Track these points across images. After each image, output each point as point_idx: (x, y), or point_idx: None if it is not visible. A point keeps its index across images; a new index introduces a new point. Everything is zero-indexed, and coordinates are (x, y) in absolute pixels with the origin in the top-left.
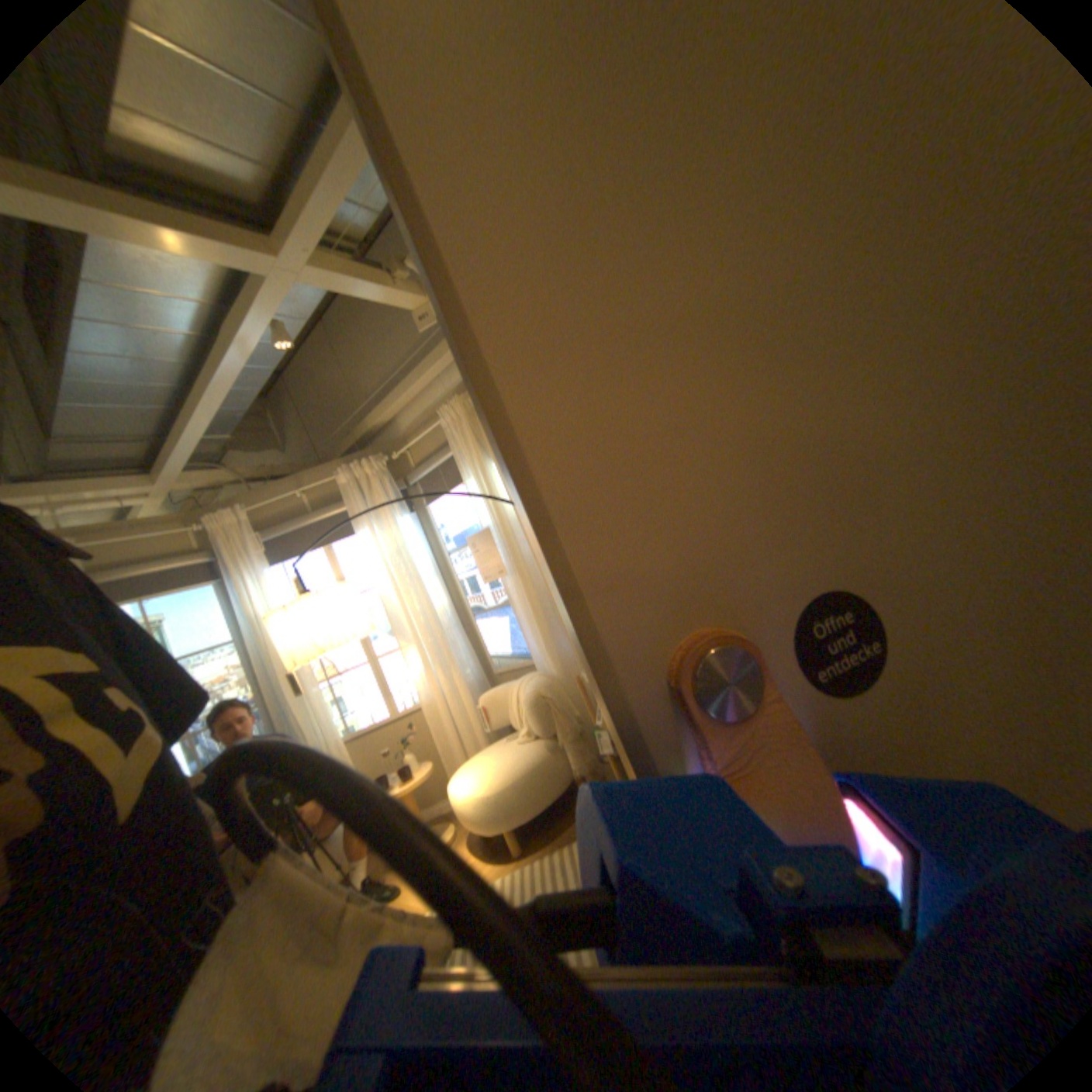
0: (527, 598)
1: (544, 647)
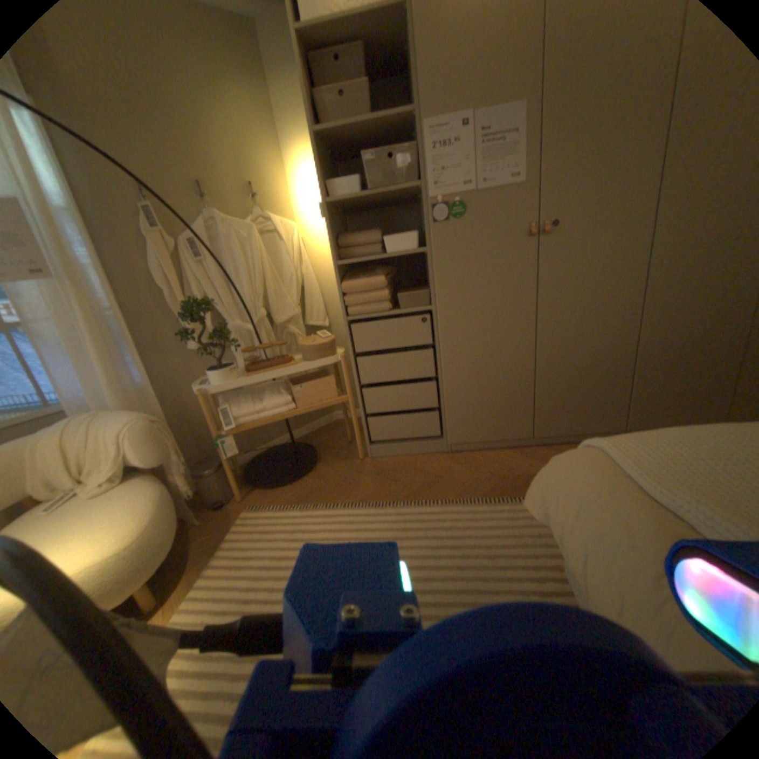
0: (81, 316)
1: (103, 380)
